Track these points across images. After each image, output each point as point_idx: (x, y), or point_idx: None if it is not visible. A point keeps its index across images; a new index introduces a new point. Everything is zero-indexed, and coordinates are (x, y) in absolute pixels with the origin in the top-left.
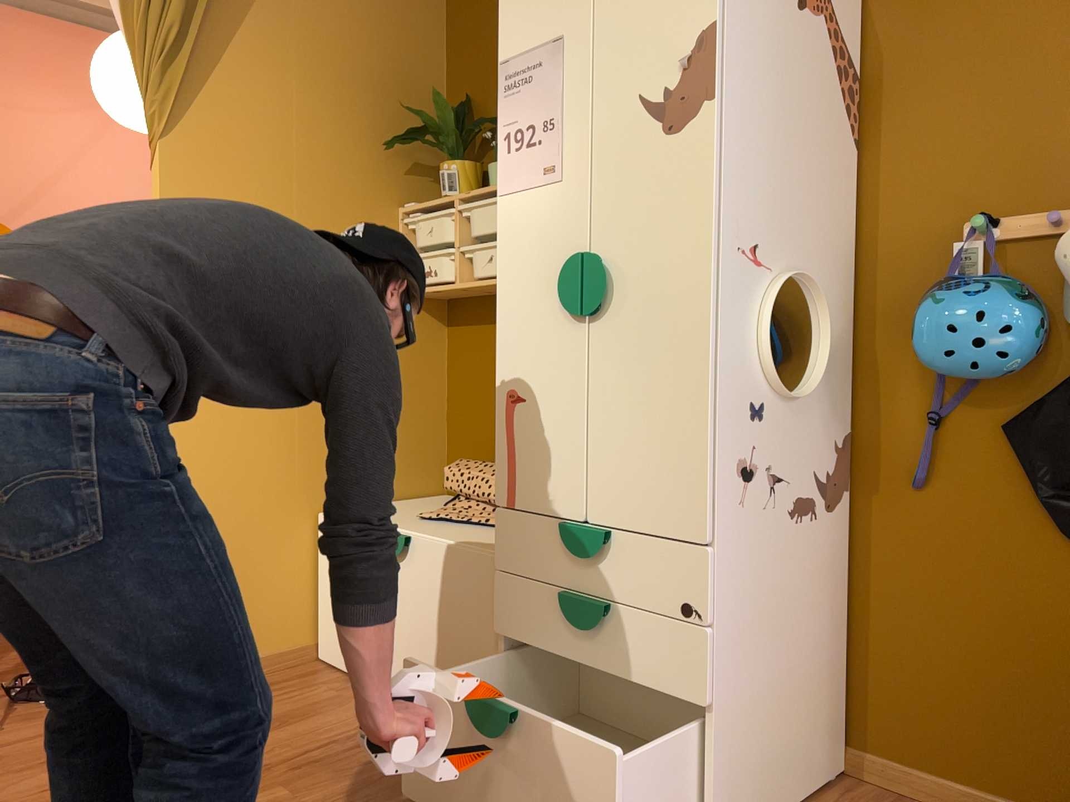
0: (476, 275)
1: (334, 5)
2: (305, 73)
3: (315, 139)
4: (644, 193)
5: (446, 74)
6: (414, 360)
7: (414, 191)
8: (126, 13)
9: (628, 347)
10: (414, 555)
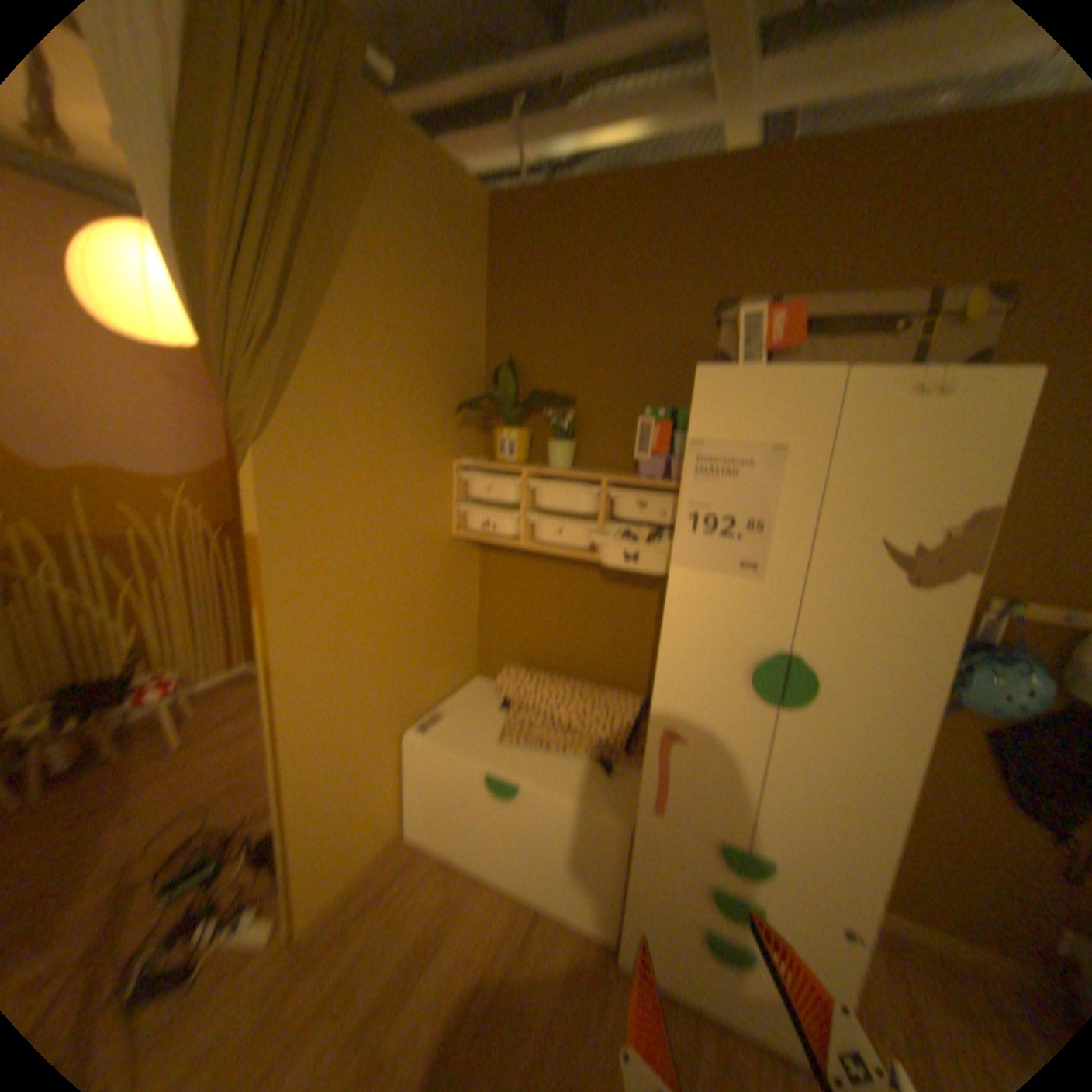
0: (545, 542)
1: (406, 259)
2: (384, 340)
3: (393, 409)
4: (872, 627)
5: (485, 325)
6: (461, 583)
7: (463, 440)
8: (183, 270)
9: (823, 742)
10: (525, 799)
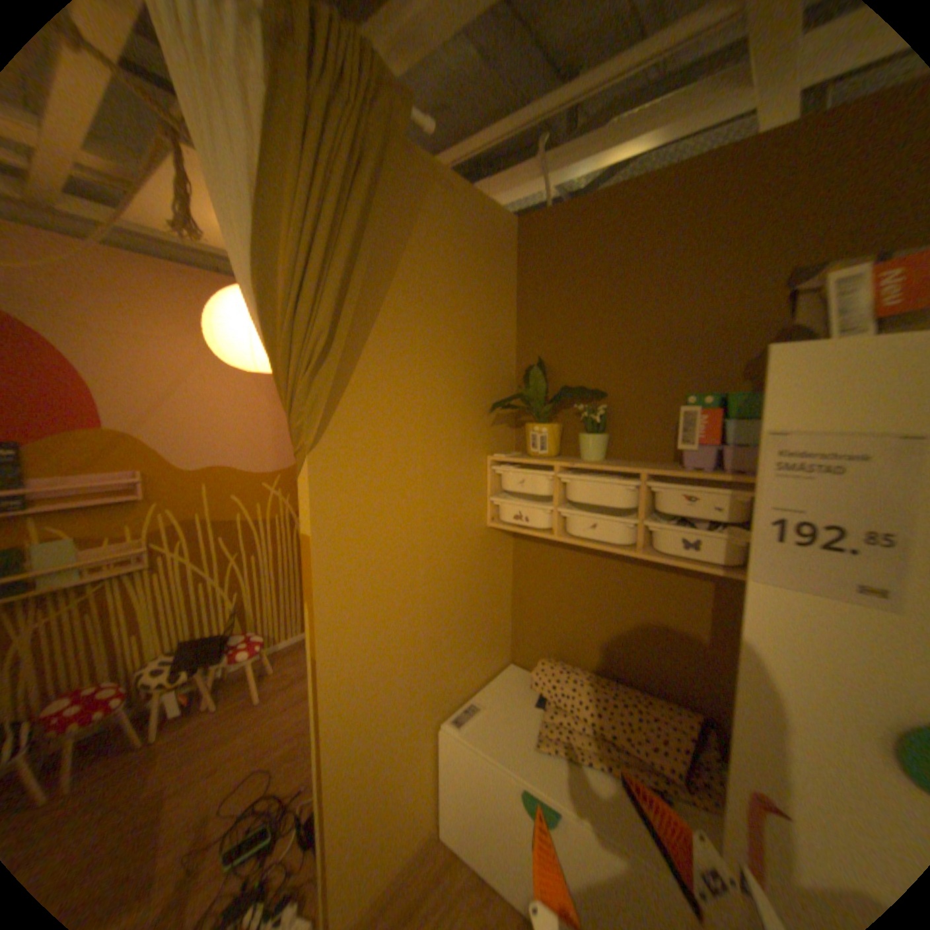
0: (580, 537)
1: (445, 284)
2: (425, 354)
3: (432, 414)
4: None
5: (515, 333)
6: (495, 572)
7: (496, 437)
8: (260, 312)
9: None
10: (568, 832)
